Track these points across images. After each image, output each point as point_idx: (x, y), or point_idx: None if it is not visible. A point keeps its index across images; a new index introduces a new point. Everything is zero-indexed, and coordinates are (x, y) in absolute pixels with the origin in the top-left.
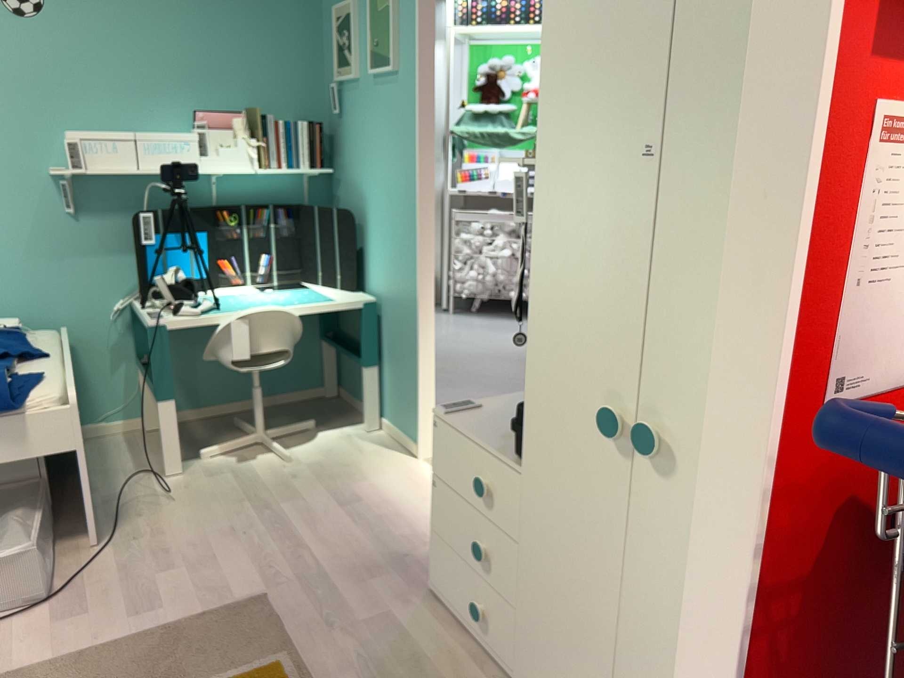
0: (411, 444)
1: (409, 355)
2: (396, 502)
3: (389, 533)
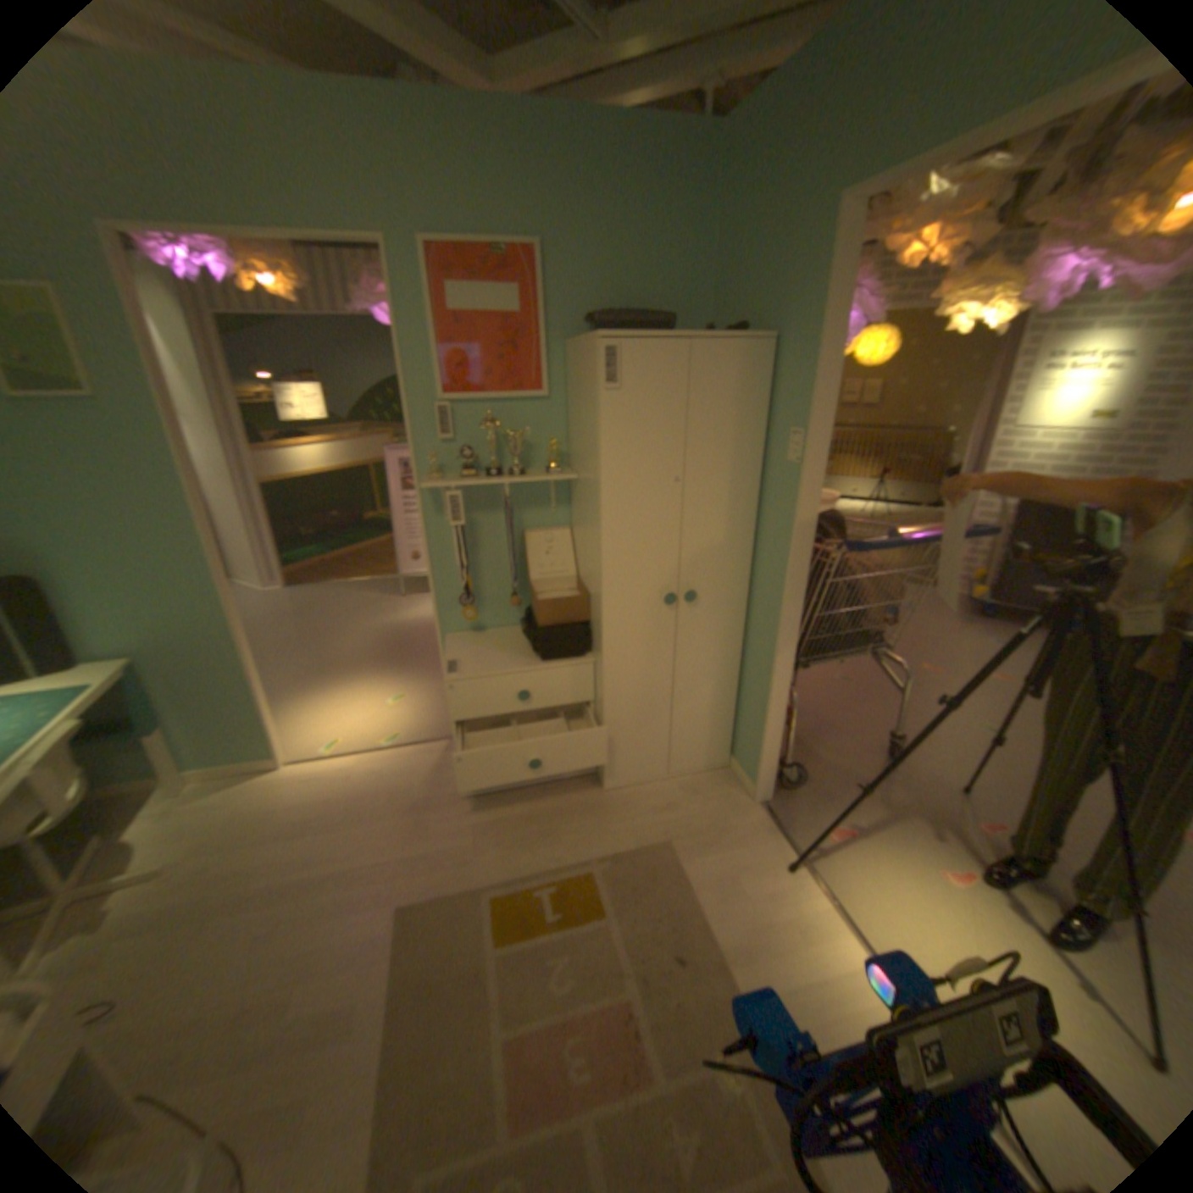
0: (254, 765)
1: (224, 689)
2: (330, 799)
3: (371, 811)
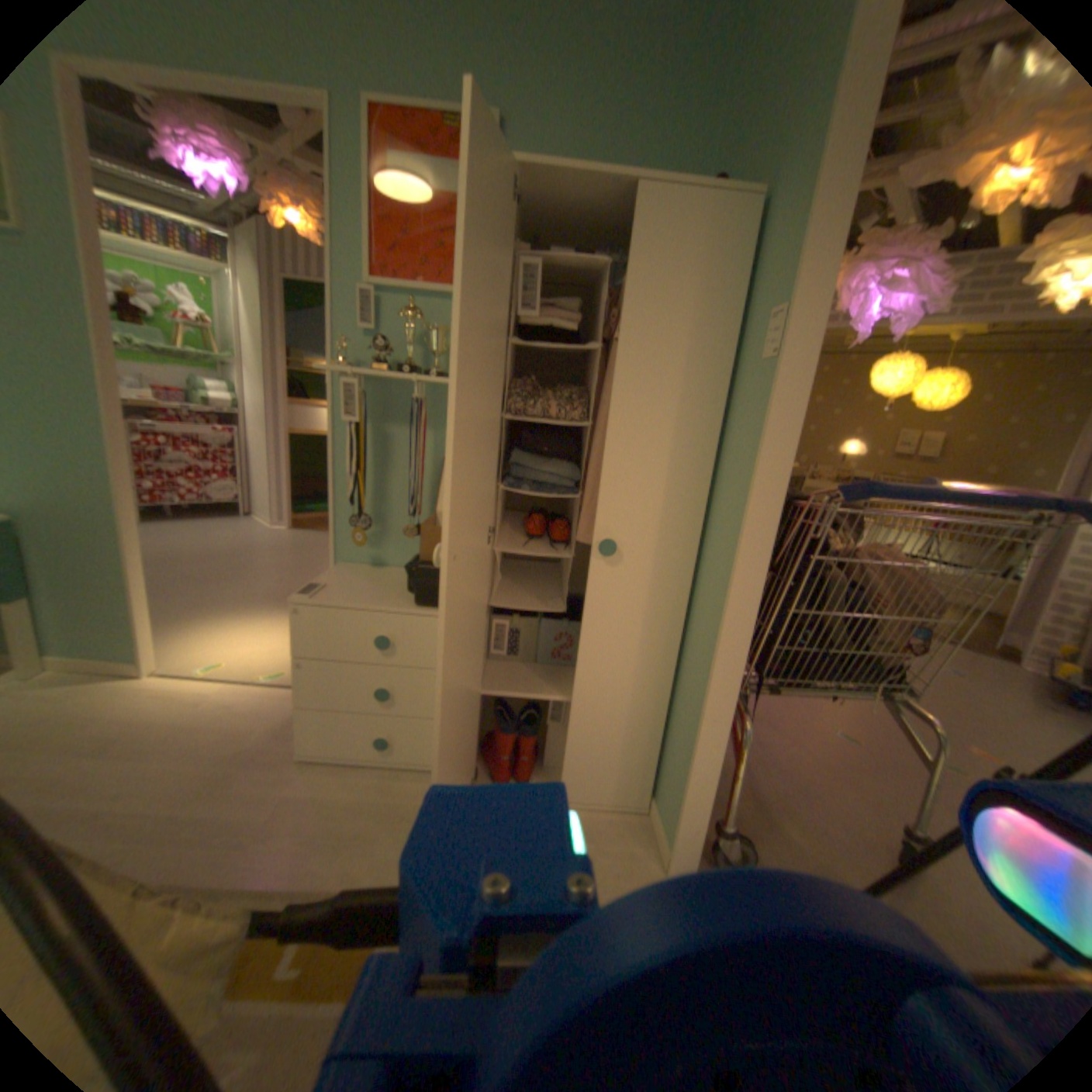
0: (122, 667)
1: (105, 573)
2: (166, 723)
3: (194, 749)
